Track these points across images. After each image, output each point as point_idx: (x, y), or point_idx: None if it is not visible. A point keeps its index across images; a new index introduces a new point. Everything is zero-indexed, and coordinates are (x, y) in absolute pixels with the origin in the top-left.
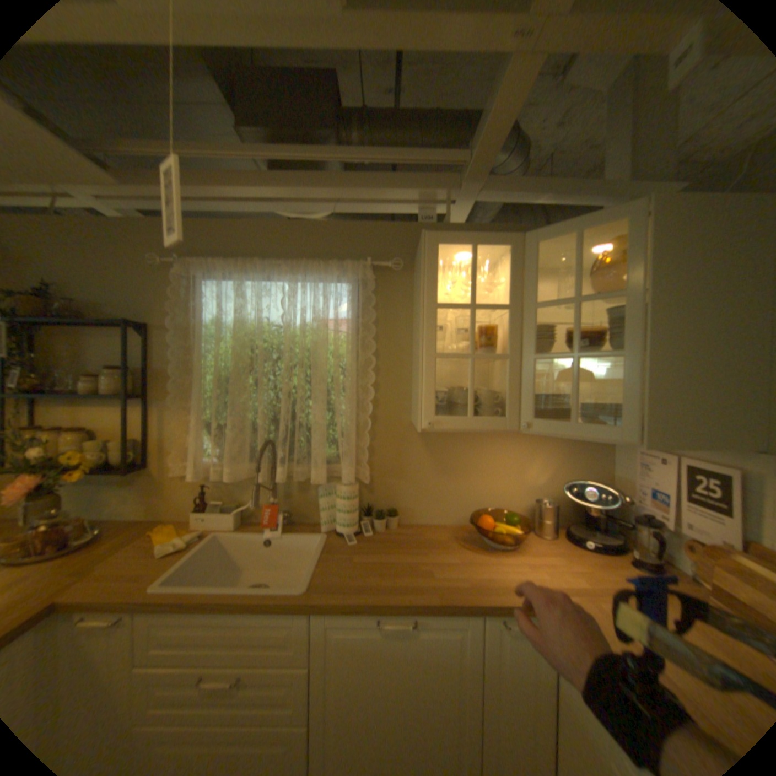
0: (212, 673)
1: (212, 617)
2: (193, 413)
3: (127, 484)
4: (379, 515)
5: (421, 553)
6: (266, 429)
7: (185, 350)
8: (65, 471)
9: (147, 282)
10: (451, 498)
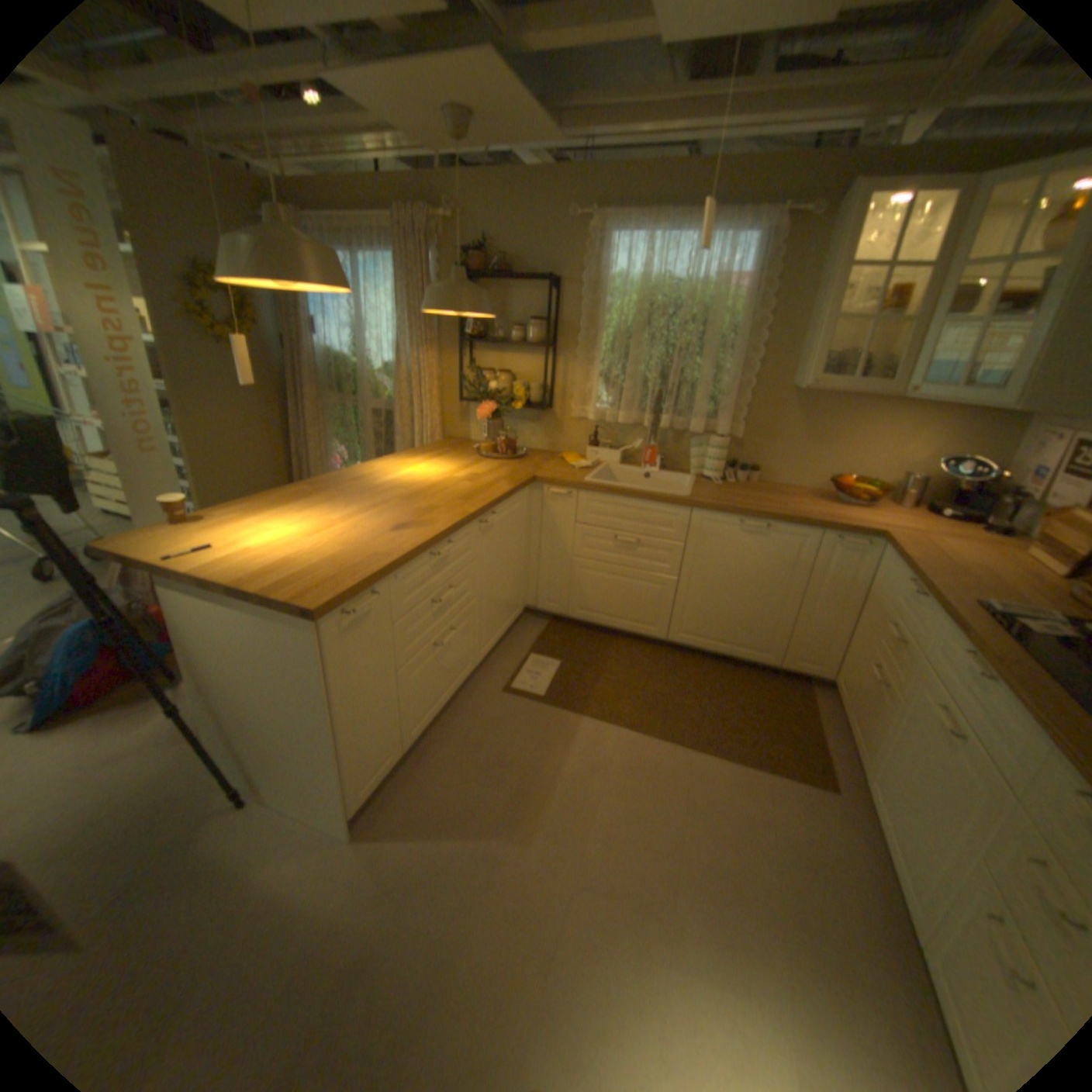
0: (621, 535)
1: (626, 501)
2: (597, 363)
3: (535, 421)
4: (742, 467)
5: (777, 496)
6: (654, 382)
7: (590, 305)
8: (507, 402)
9: (562, 235)
10: (815, 463)
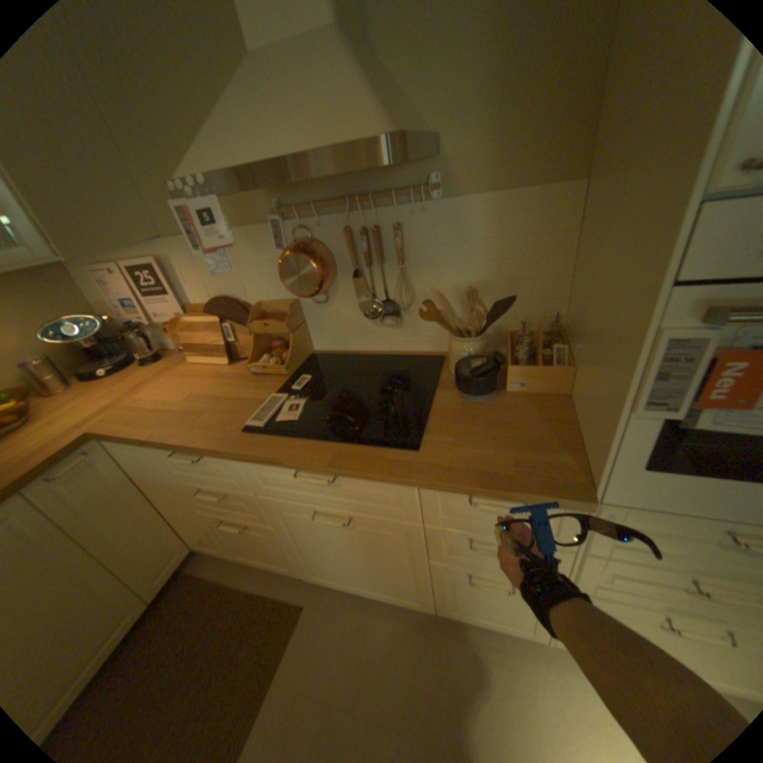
0: None
1: None
2: None
3: None
4: None
5: None
6: None
7: None
8: None
9: None
10: None
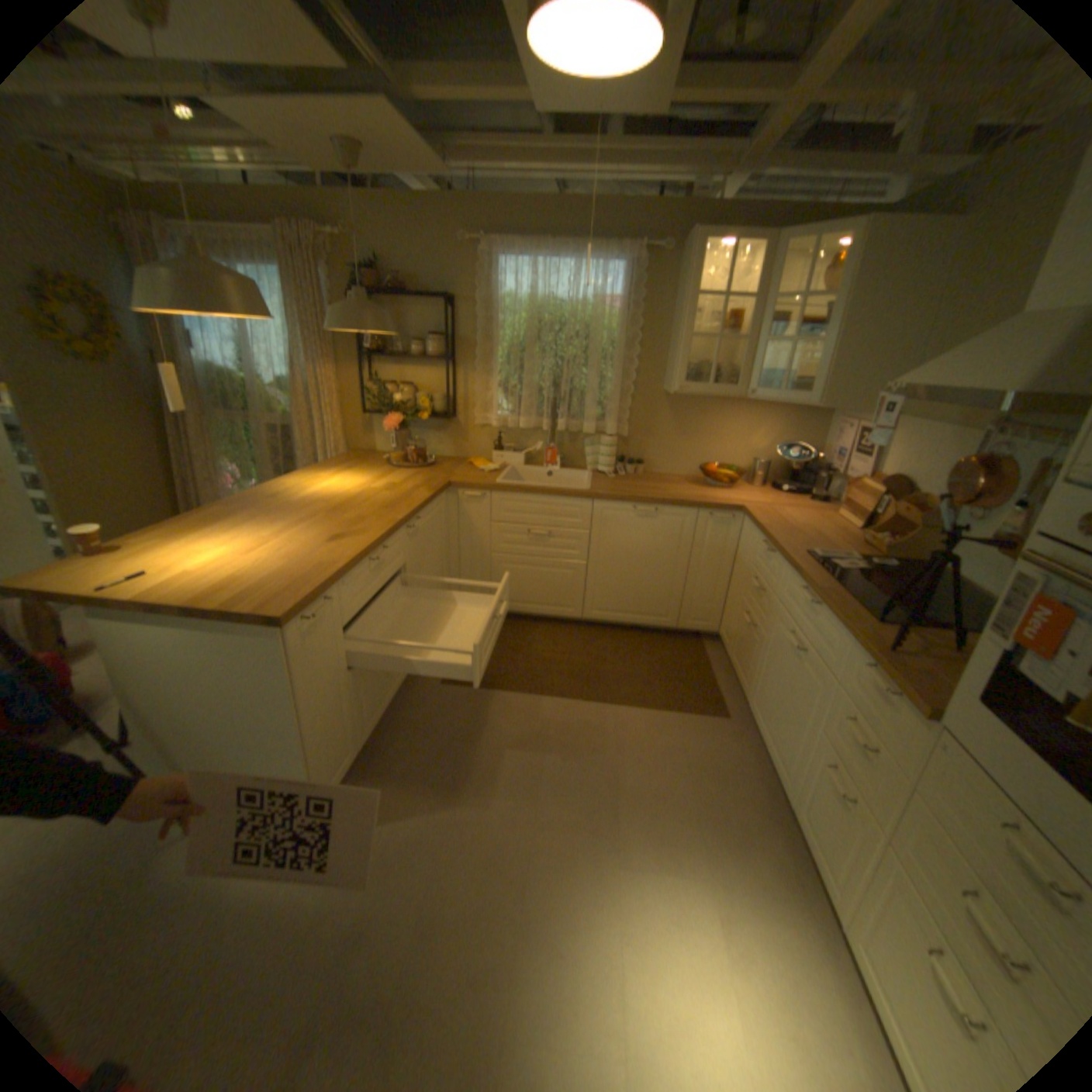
0: (534, 529)
1: (535, 498)
2: (496, 375)
3: (441, 429)
4: (629, 462)
5: (659, 484)
6: (548, 391)
7: (485, 321)
8: (413, 413)
9: (452, 257)
10: (686, 455)
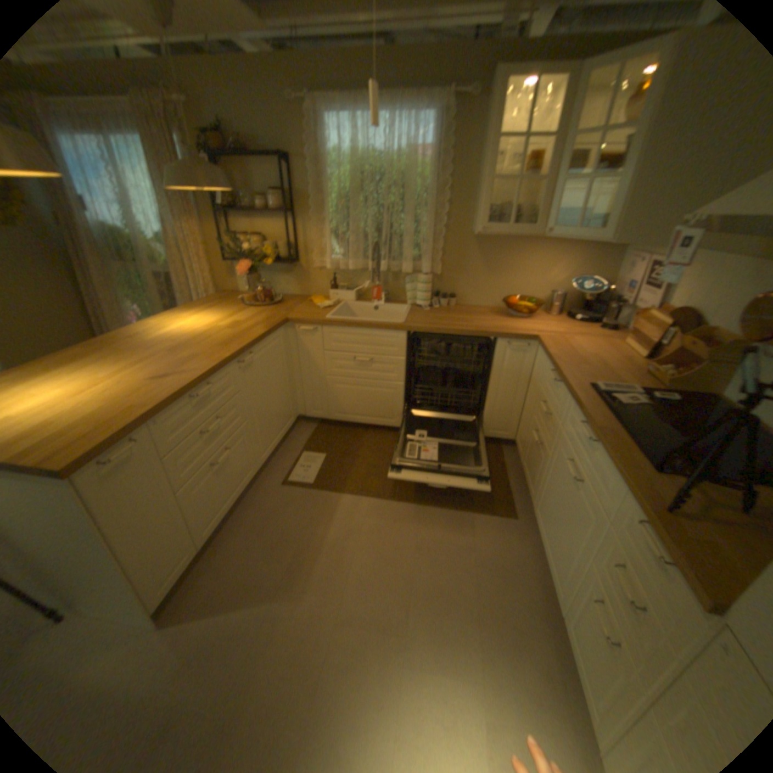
0: (359, 355)
1: (359, 330)
2: (327, 222)
3: (289, 271)
4: (444, 296)
5: (468, 315)
6: (373, 235)
7: (316, 174)
8: (261, 258)
9: (284, 115)
10: (493, 288)
